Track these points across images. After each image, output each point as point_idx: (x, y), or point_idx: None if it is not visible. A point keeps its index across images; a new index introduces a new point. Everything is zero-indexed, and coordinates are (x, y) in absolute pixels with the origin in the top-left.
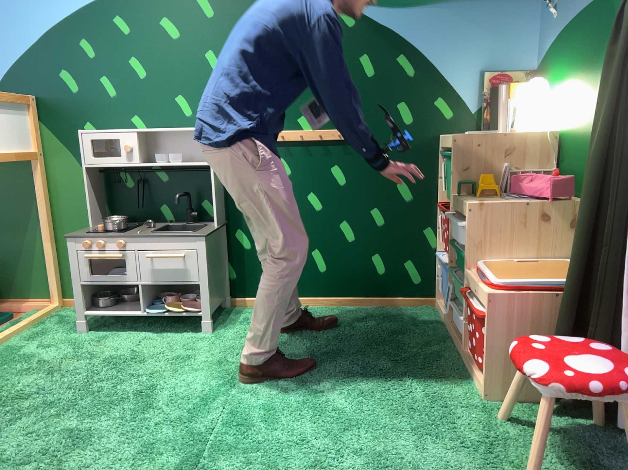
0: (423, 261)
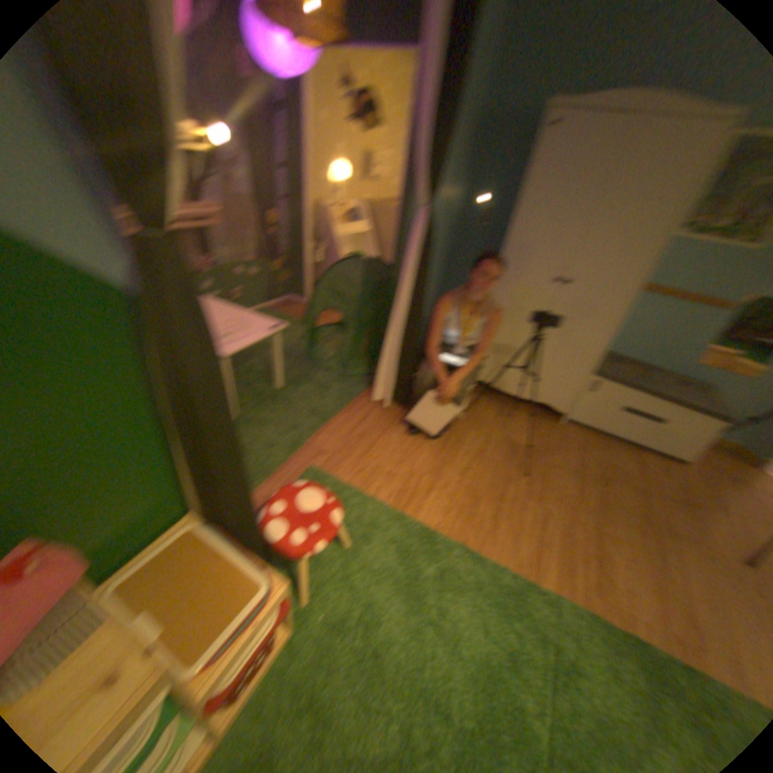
0: None
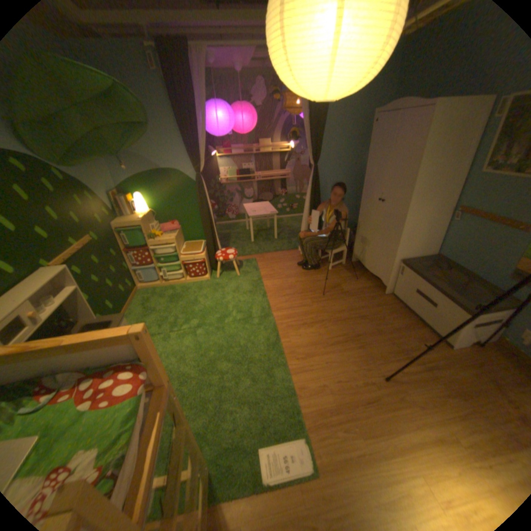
0: (127, 276)
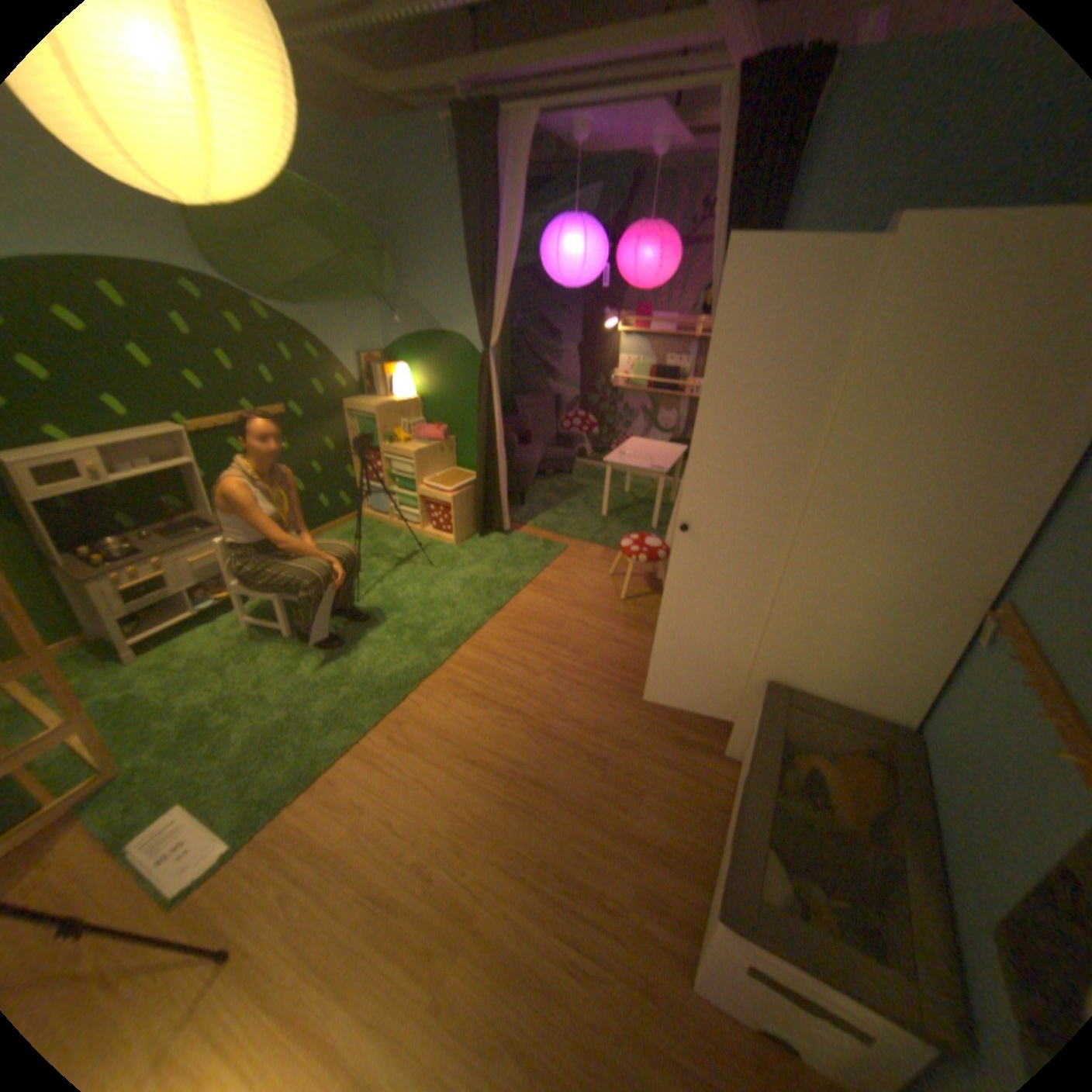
0: (349, 491)
